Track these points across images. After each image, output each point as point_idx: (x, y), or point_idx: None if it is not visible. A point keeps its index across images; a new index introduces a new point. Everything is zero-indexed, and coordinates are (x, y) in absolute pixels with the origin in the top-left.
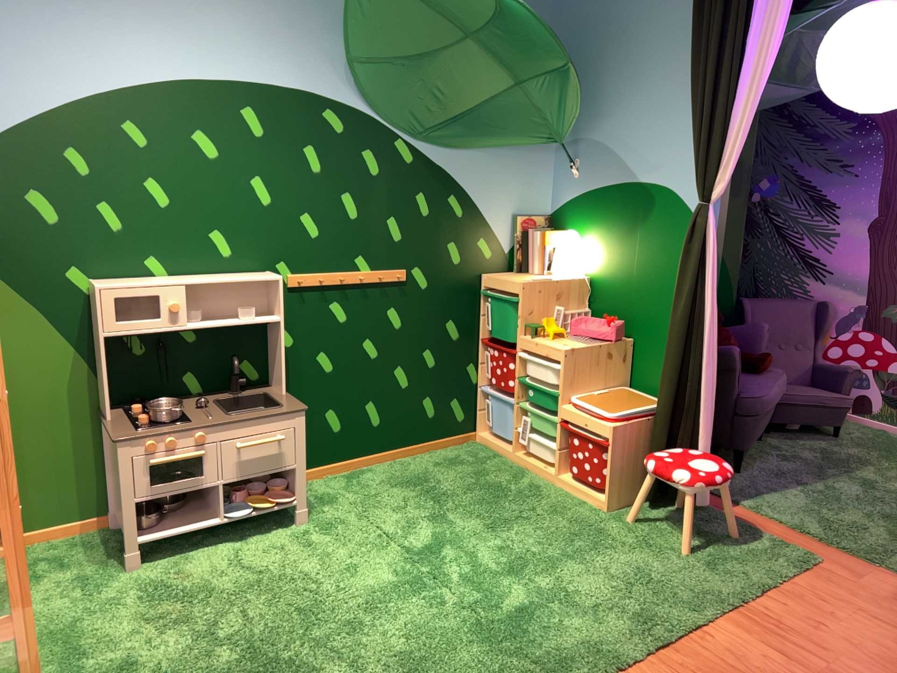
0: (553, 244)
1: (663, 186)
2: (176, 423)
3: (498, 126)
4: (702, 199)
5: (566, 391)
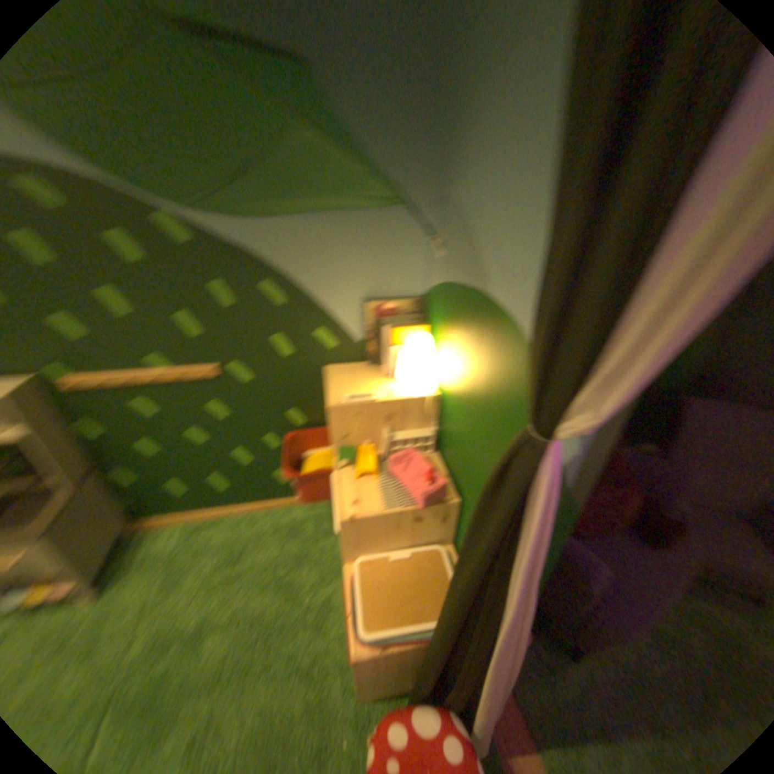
0: (401, 347)
1: (517, 324)
2: None
3: (302, 185)
4: (536, 428)
5: (347, 557)
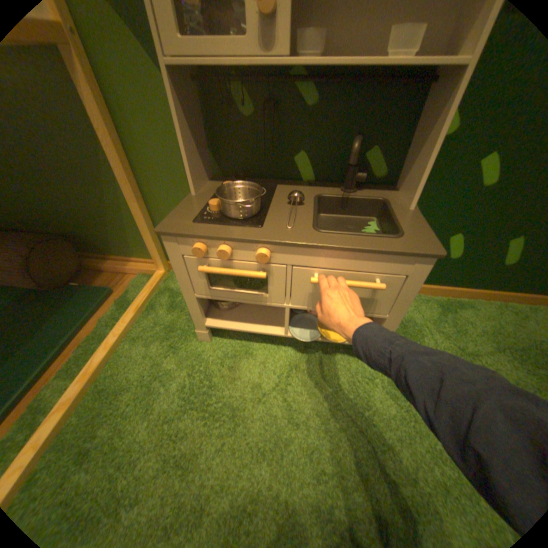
0: None
1: None
2: (247, 224)
3: None
4: None
5: None
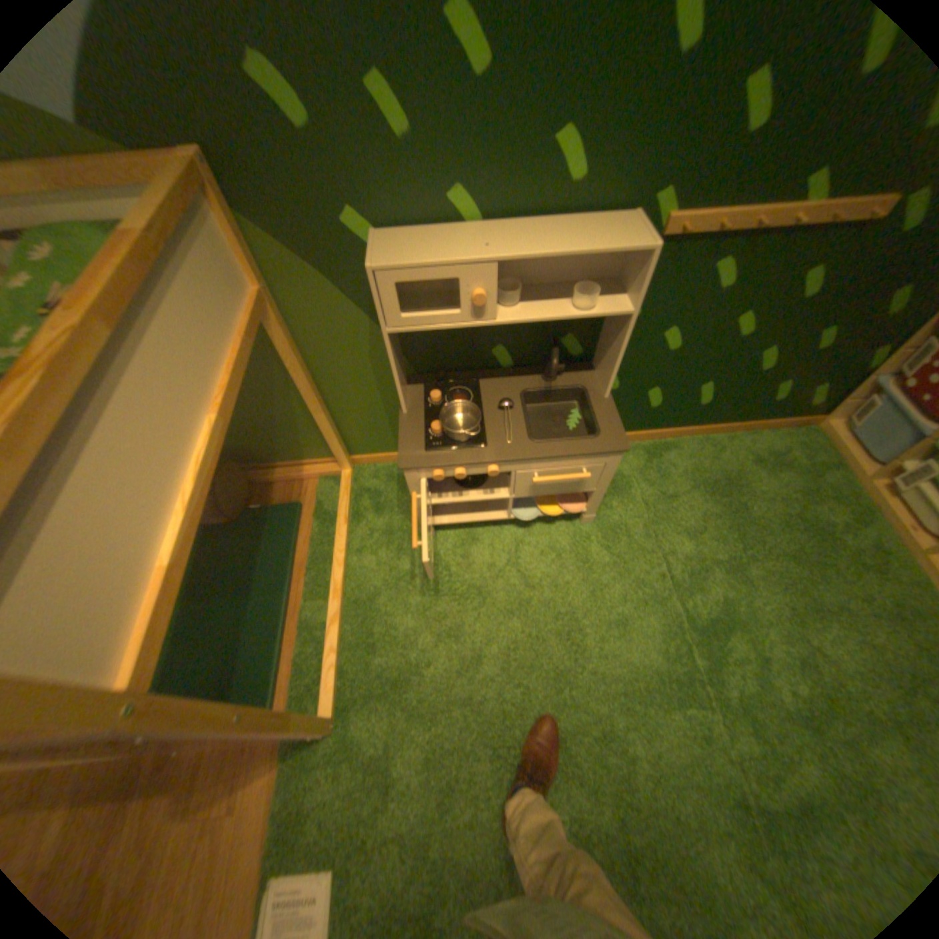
0: None
1: None
2: (470, 443)
3: None
4: None
5: None
